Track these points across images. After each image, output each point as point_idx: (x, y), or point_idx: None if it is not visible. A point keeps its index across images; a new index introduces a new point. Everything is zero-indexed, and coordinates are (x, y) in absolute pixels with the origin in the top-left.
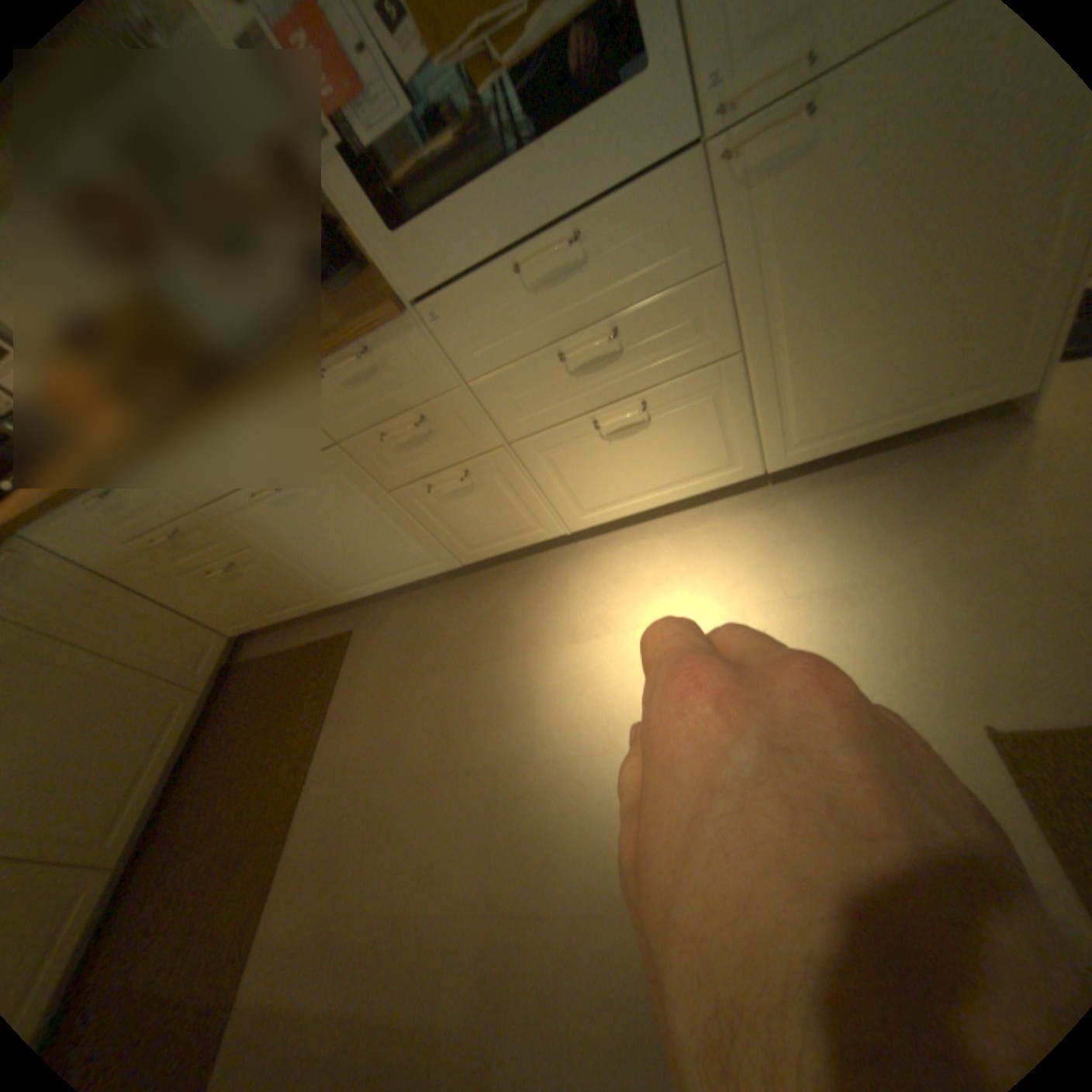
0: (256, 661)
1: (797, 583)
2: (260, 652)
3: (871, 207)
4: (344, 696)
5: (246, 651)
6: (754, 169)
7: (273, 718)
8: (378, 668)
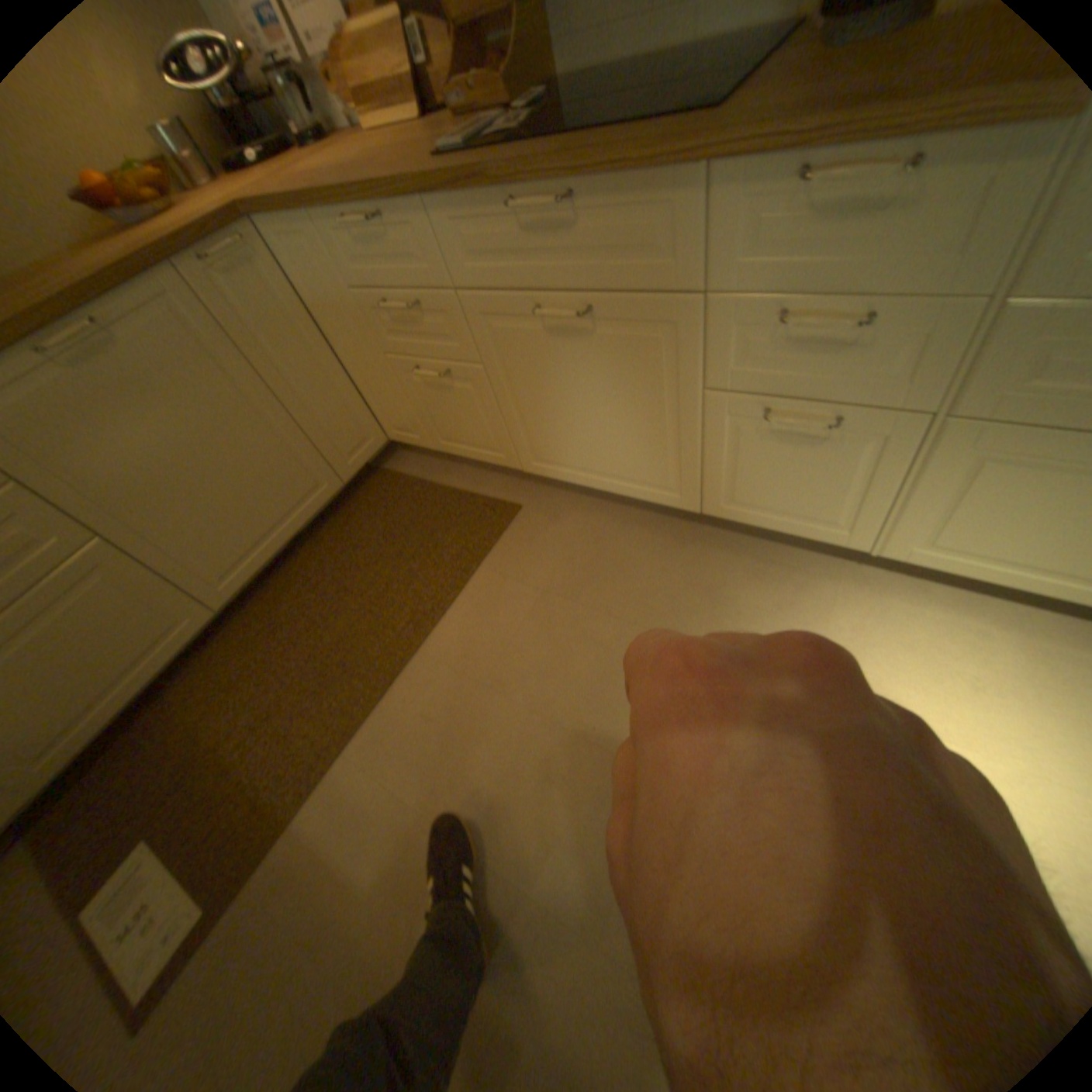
0: (402, 477)
1: None
2: (408, 468)
3: None
4: (490, 575)
5: (394, 459)
6: None
7: (404, 551)
8: (540, 567)
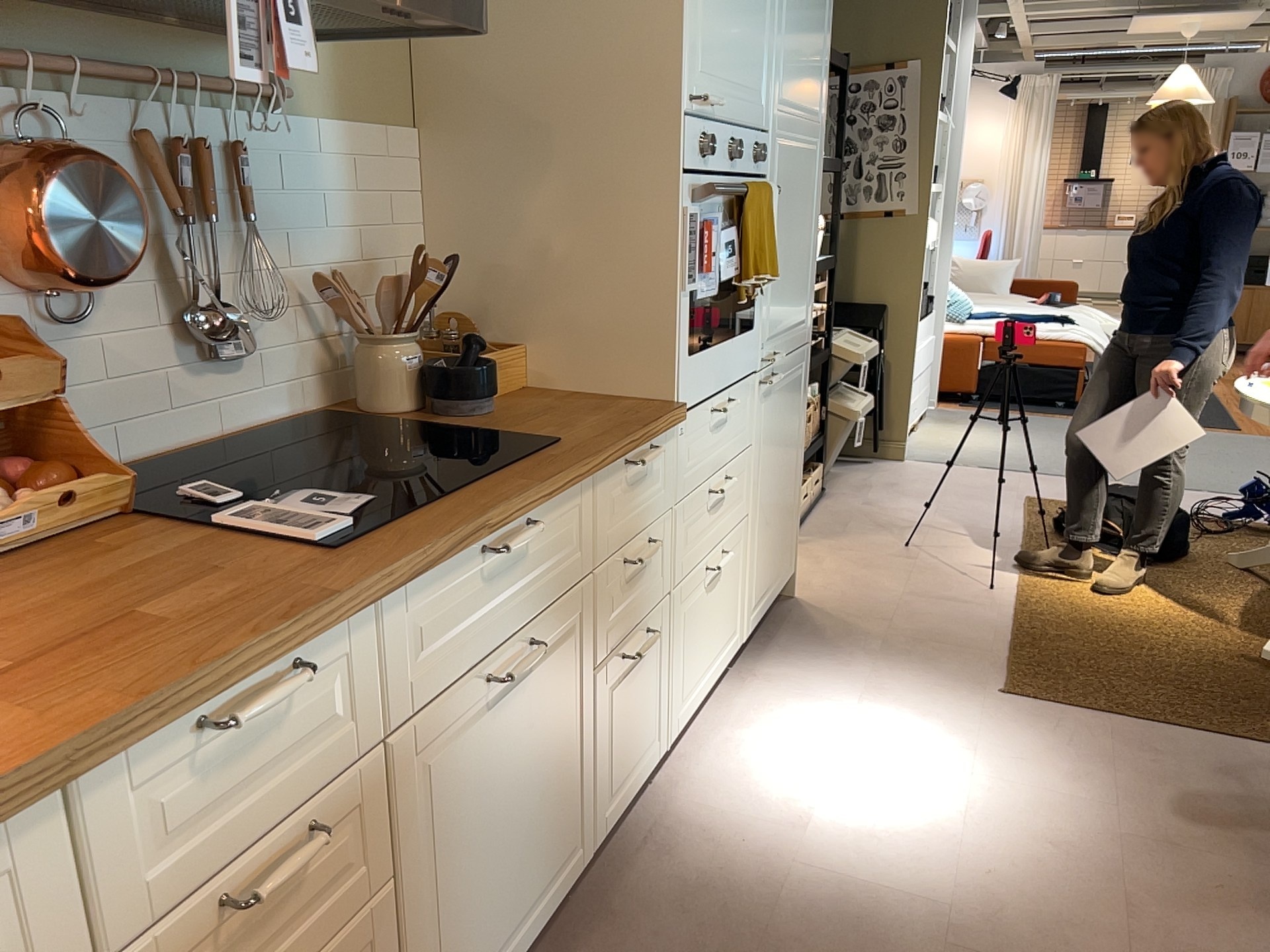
0: None
1: (843, 697)
2: None
3: (778, 431)
4: None
5: None
6: (763, 394)
7: None
8: None
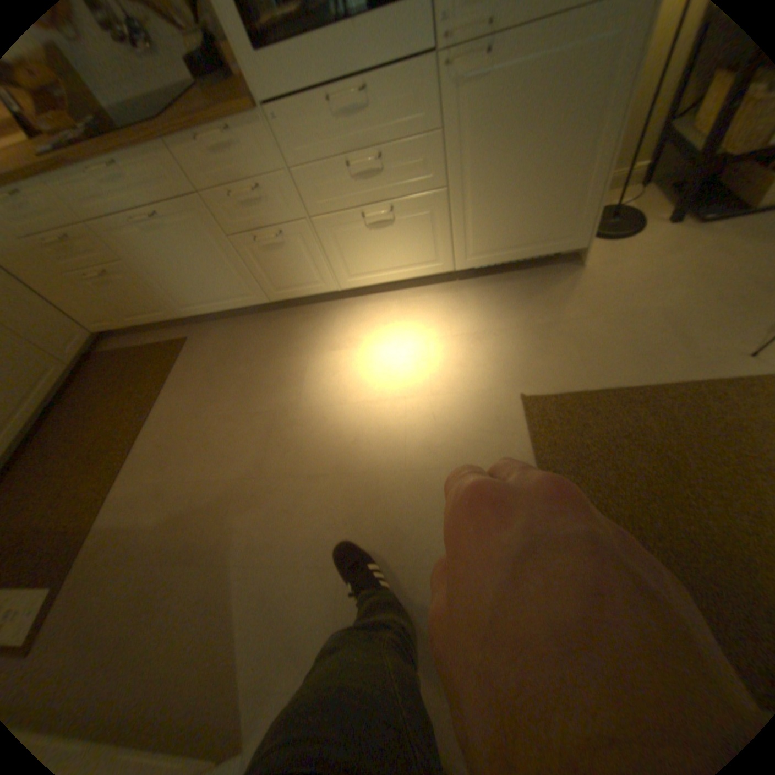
0: (109, 352)
1: (457, 329)
2: (112, 347)
3: (514, 116)
4: (177, 375)
5: (101, 346)
6: (460, 75)
7: (122, 386)
8: (203, 360)
